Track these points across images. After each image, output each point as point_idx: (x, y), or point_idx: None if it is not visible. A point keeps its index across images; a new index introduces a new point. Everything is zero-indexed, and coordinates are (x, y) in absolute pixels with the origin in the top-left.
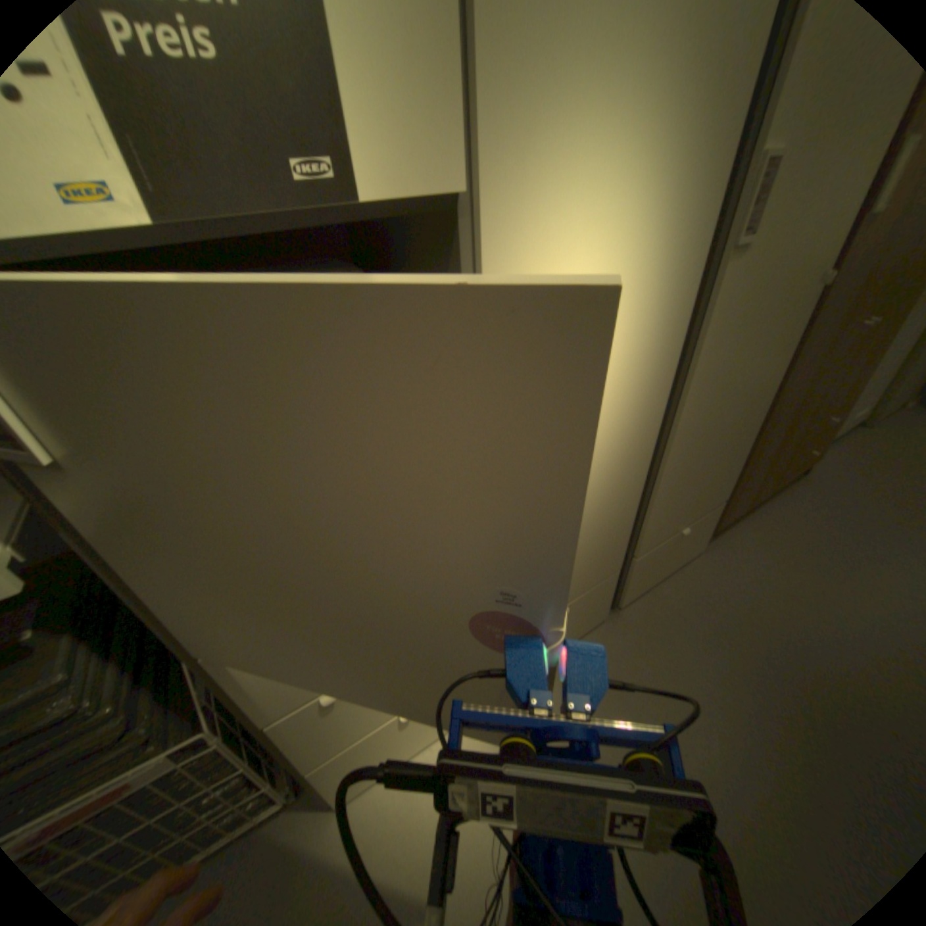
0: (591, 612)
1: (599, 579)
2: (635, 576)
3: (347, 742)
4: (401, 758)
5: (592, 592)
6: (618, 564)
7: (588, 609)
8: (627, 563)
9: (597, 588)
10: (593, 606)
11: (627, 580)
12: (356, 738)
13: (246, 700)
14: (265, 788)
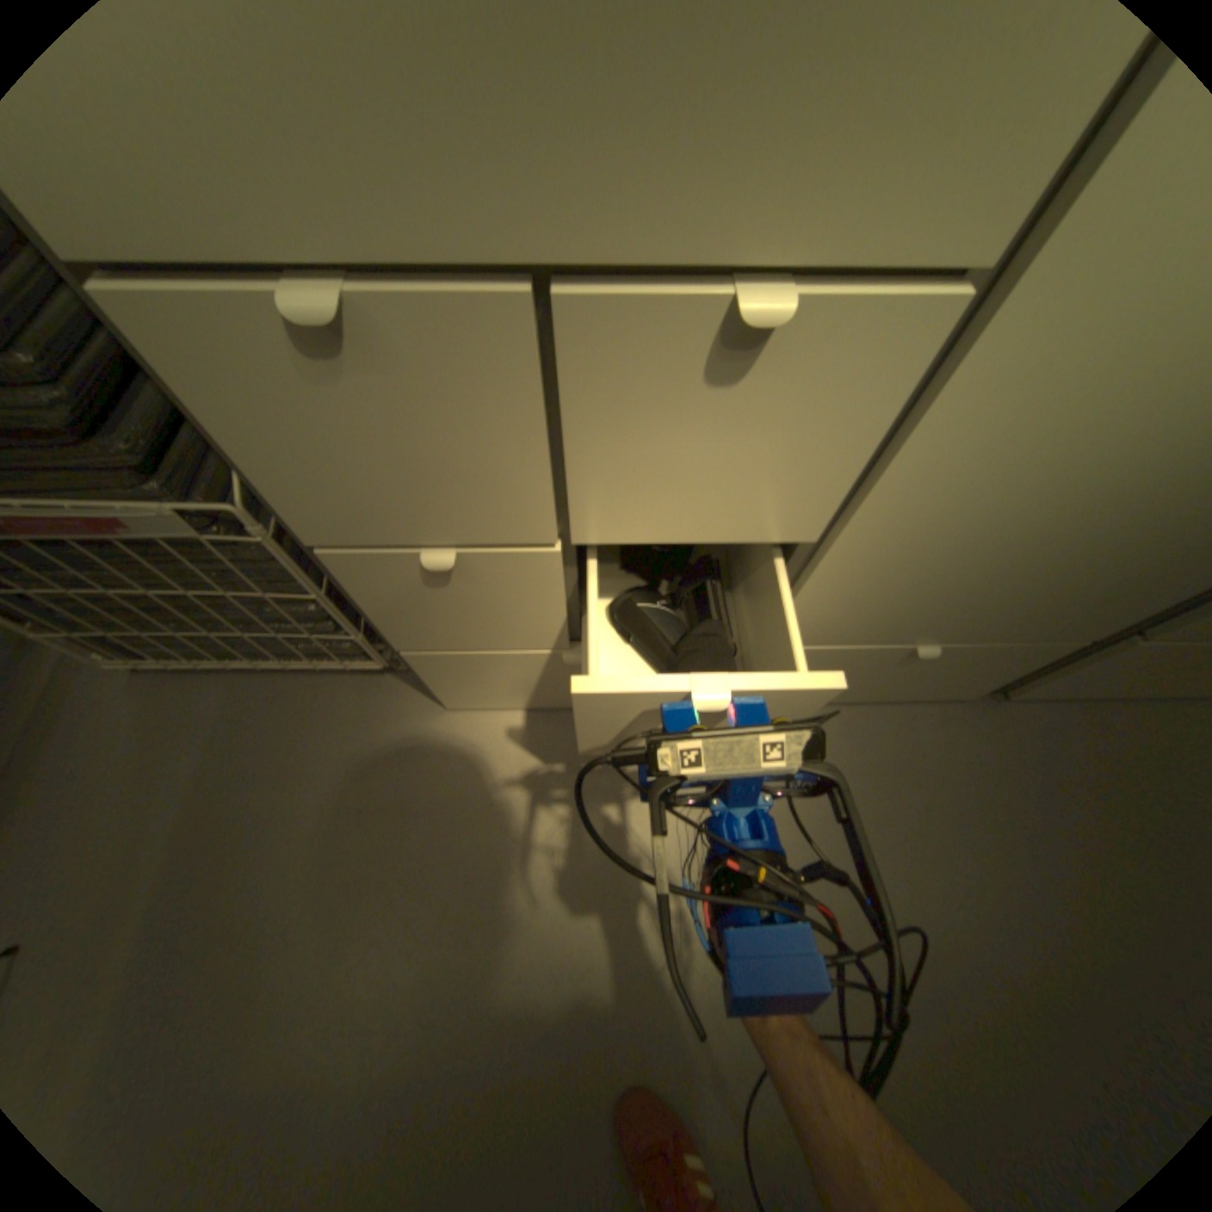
0: (969, 676)
1: (1046, 635)
2: (1105, 666)
3: (475, 642)
4: (556, 701)
5: (1009, 649)
6: (1106, 628)
7: (969, 670)
8: (1116, 637)
9: (1024, 648)
10: (983, 670)
11: (1082, 664)
12: (492, 645)
13: (266, 470)
14: (360, 636)
